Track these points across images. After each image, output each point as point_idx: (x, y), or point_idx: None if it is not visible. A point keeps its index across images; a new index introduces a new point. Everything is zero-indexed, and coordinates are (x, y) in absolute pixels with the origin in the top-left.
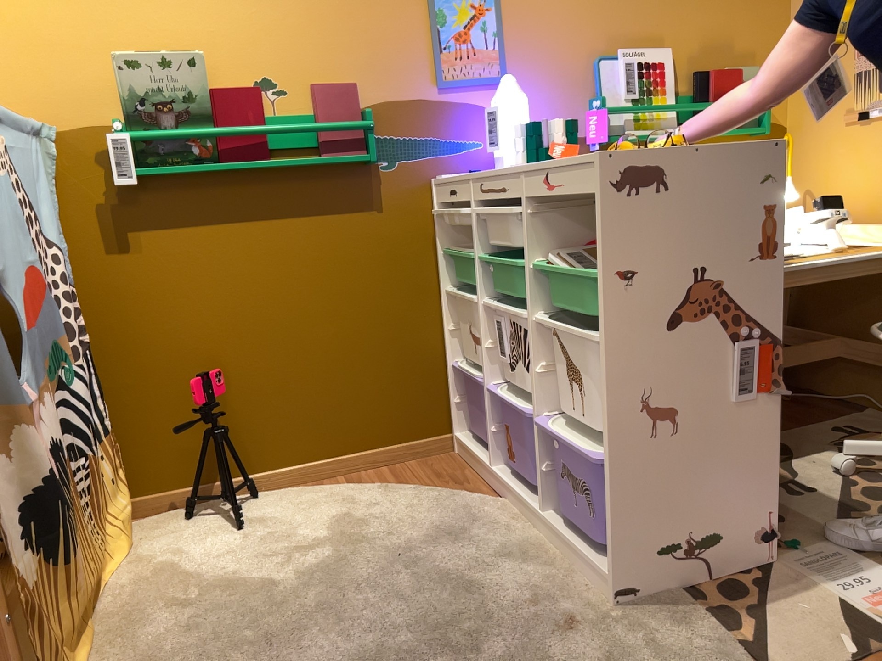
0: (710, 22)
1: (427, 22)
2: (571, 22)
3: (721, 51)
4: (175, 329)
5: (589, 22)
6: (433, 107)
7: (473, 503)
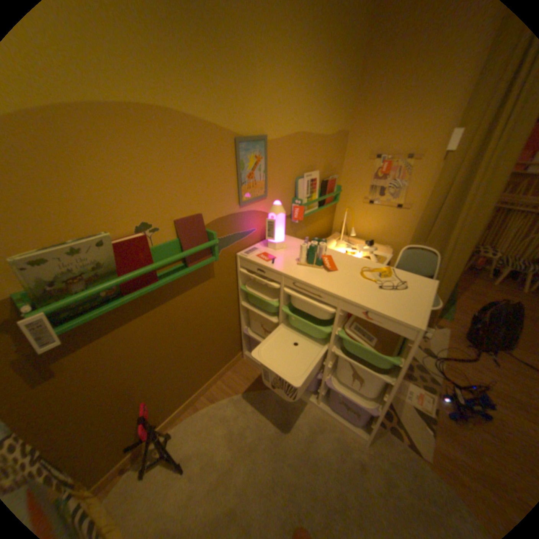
0: (328, 156)
1: (235, 168)
2: (290, 161)
3: (329, 168)
4: (103, 396)
5: (296, 160)
6: (237, 216)
7: (278, 398)
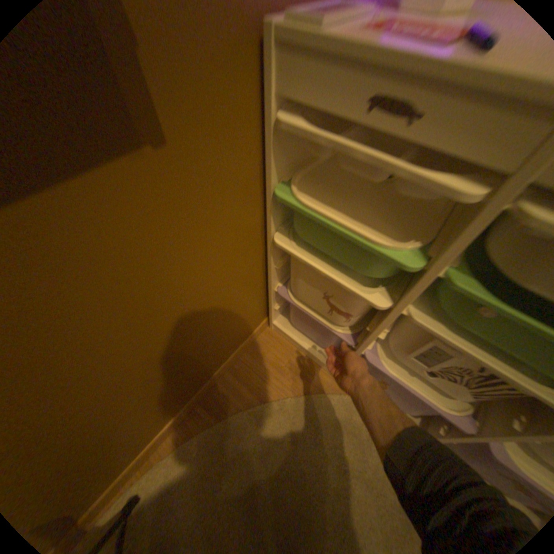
0: None
1: None
2: None
3: None
4: None
5: None
6: None
7: (339, 412)
